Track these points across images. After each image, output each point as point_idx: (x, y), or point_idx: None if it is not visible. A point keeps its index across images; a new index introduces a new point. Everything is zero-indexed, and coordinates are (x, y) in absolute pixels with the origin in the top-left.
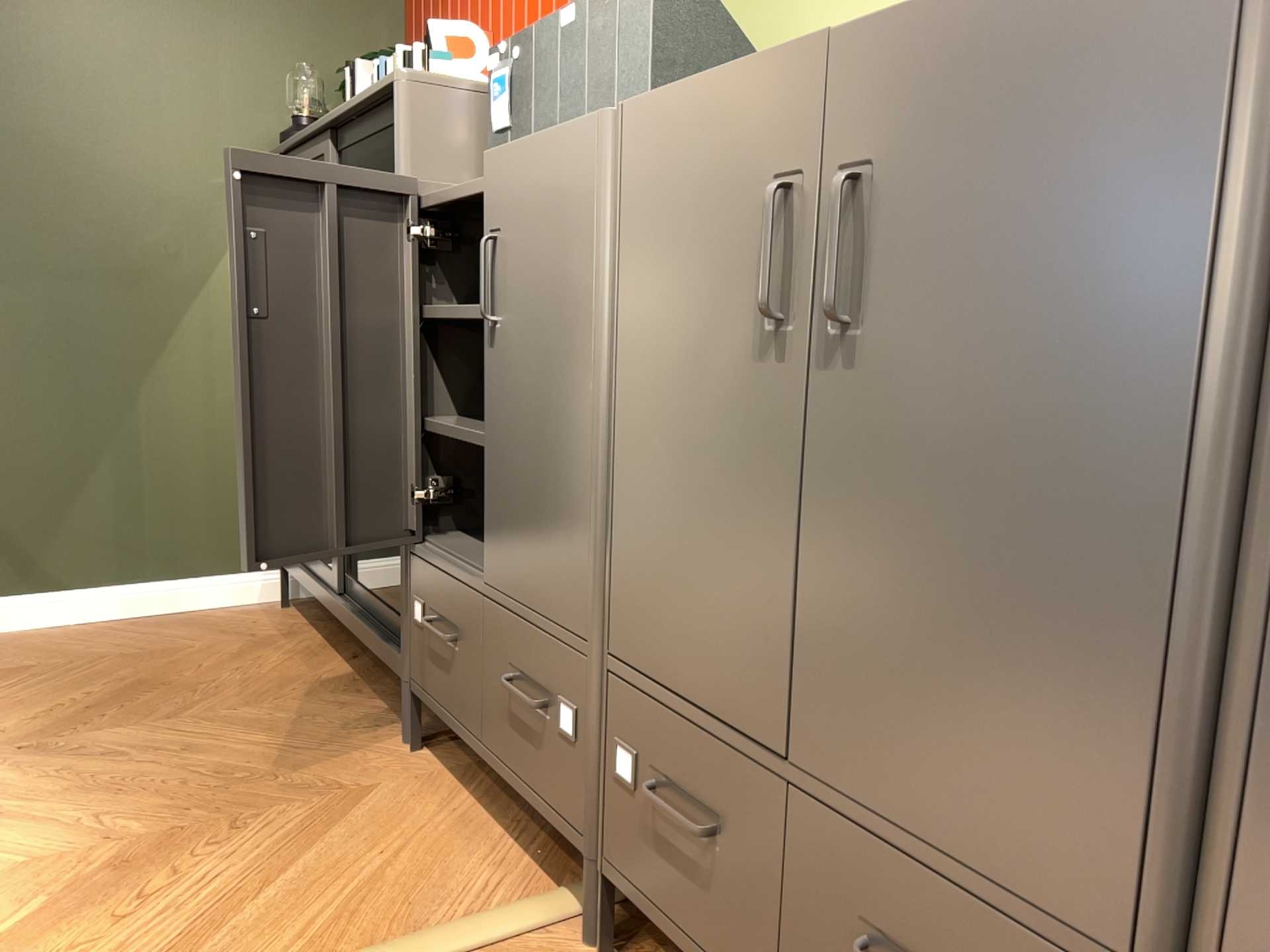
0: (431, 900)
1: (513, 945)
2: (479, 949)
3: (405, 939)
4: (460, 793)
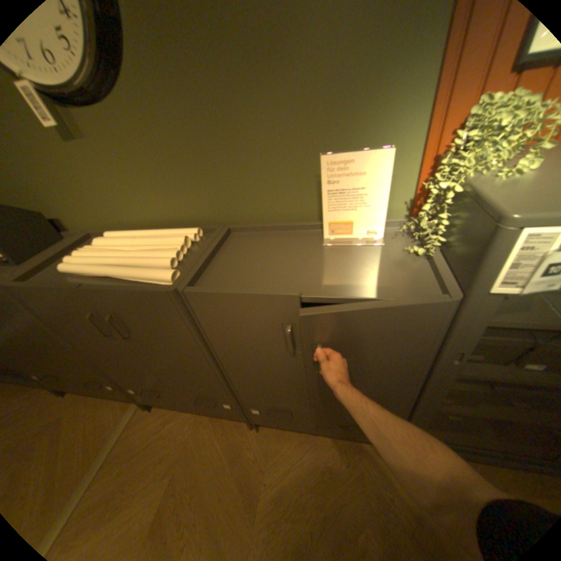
0: (103, 430)
1: (129, 424)
2: (123, 431)
3: (105, 444)
4: (88, 398)
